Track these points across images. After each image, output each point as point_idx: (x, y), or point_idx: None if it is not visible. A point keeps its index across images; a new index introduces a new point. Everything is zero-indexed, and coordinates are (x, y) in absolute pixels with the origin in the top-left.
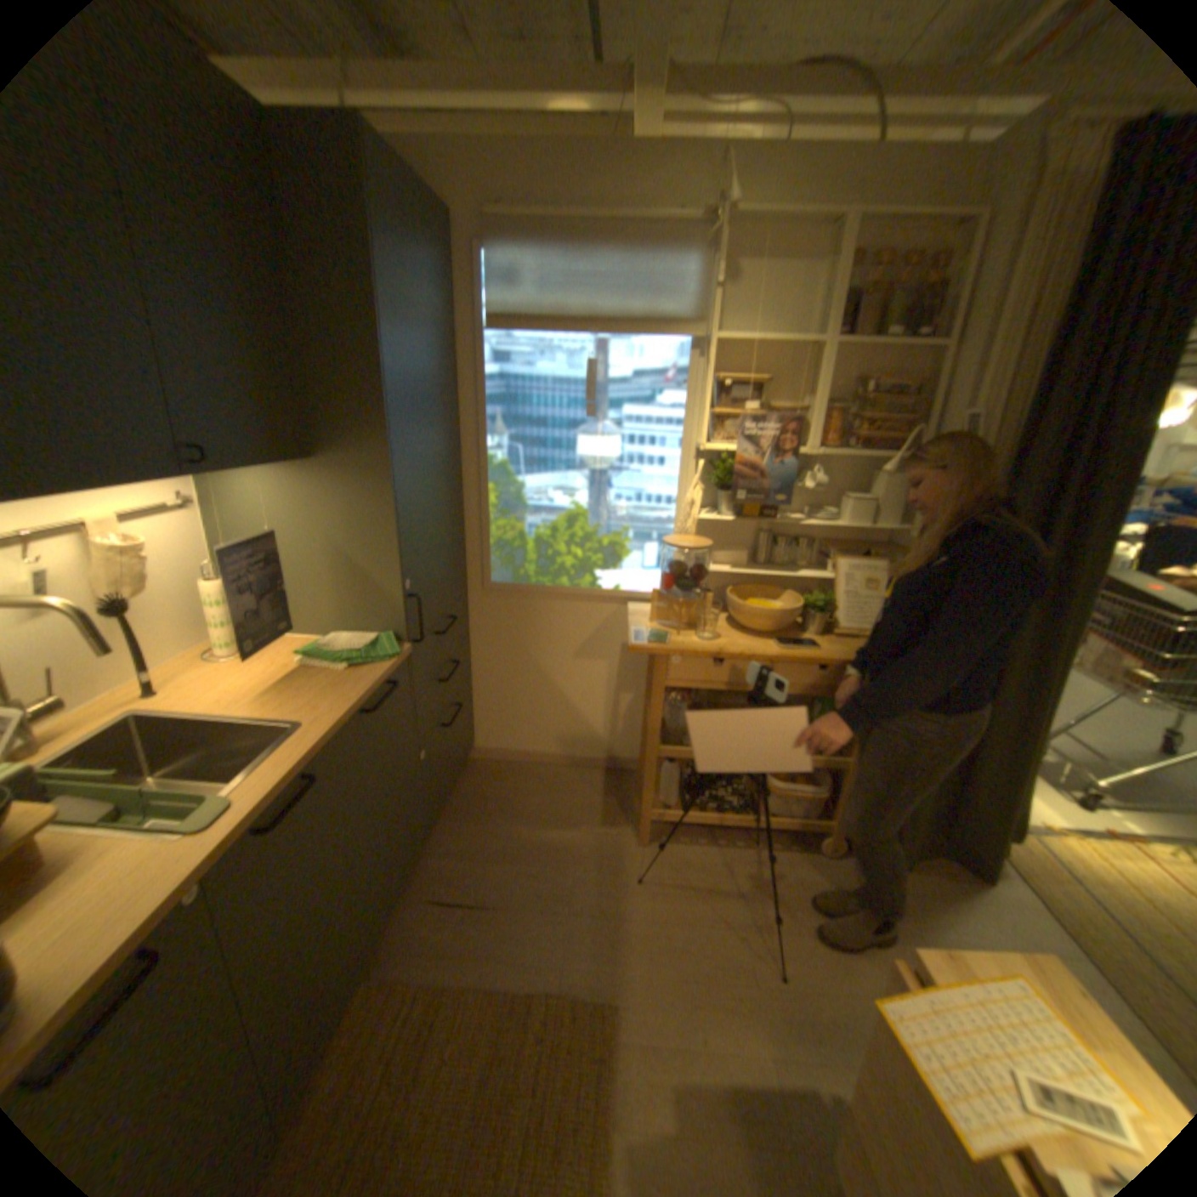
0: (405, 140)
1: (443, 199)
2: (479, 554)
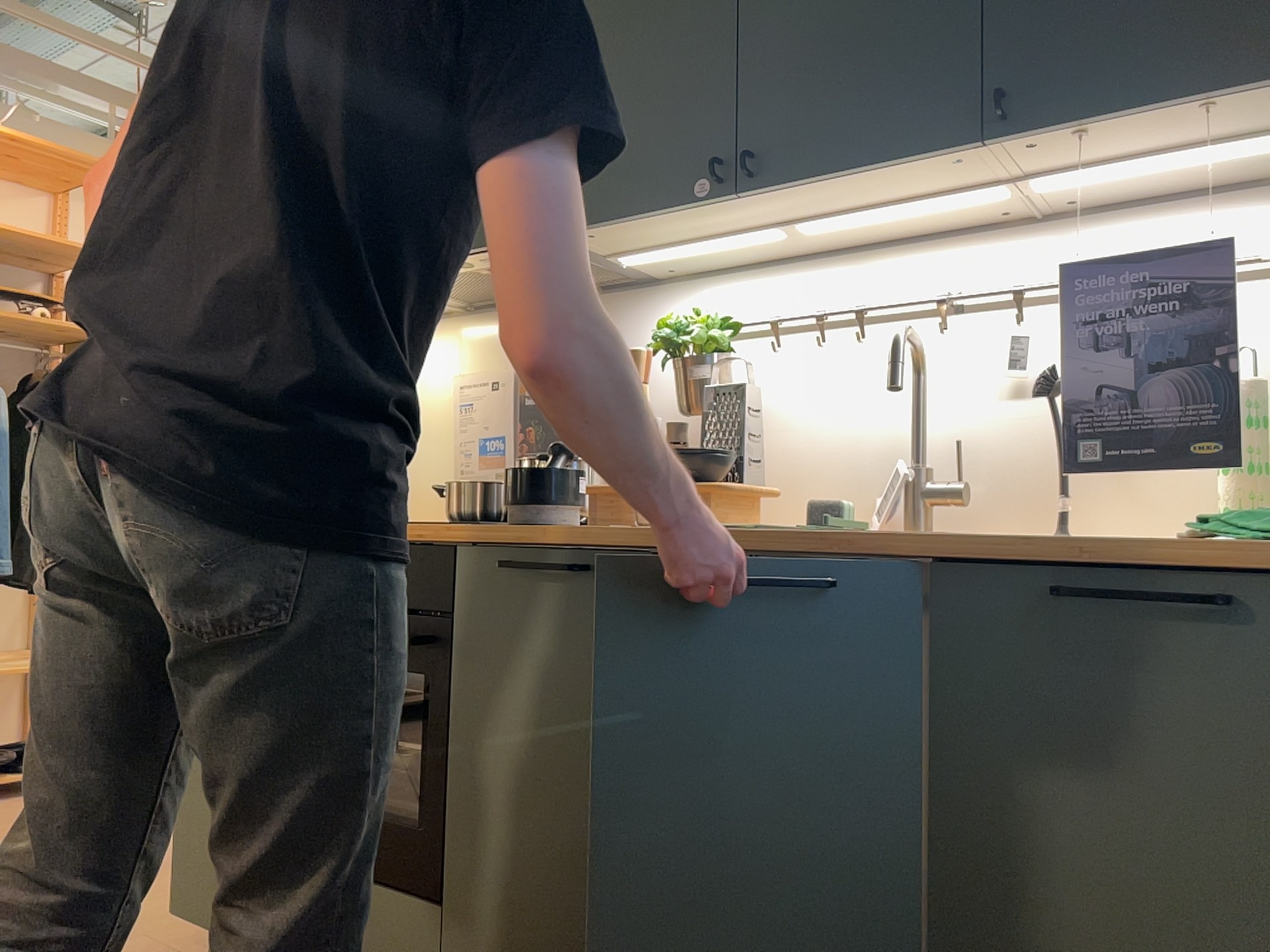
0: None
1: None
2: None
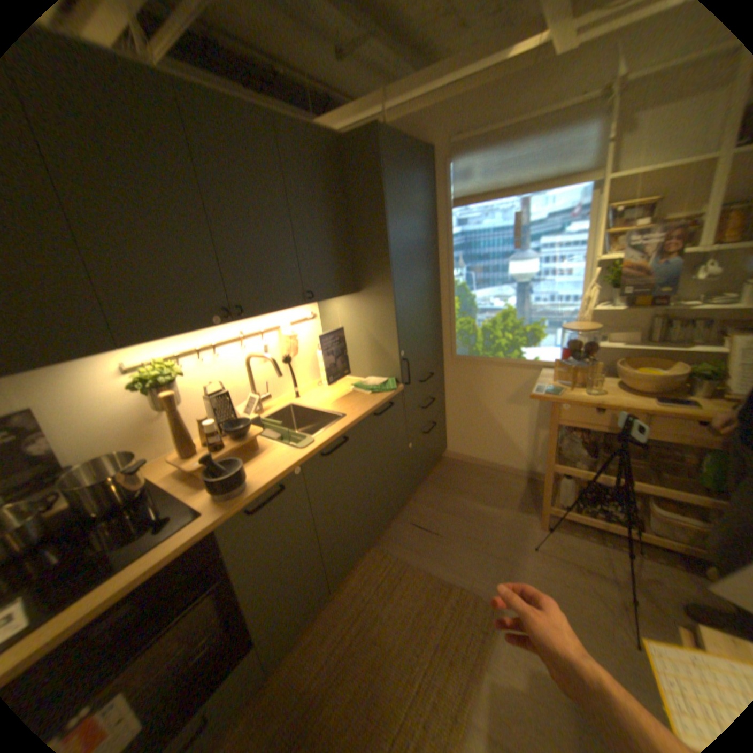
0: (411, 117)
1: (429, 142)
2: (449, 338)
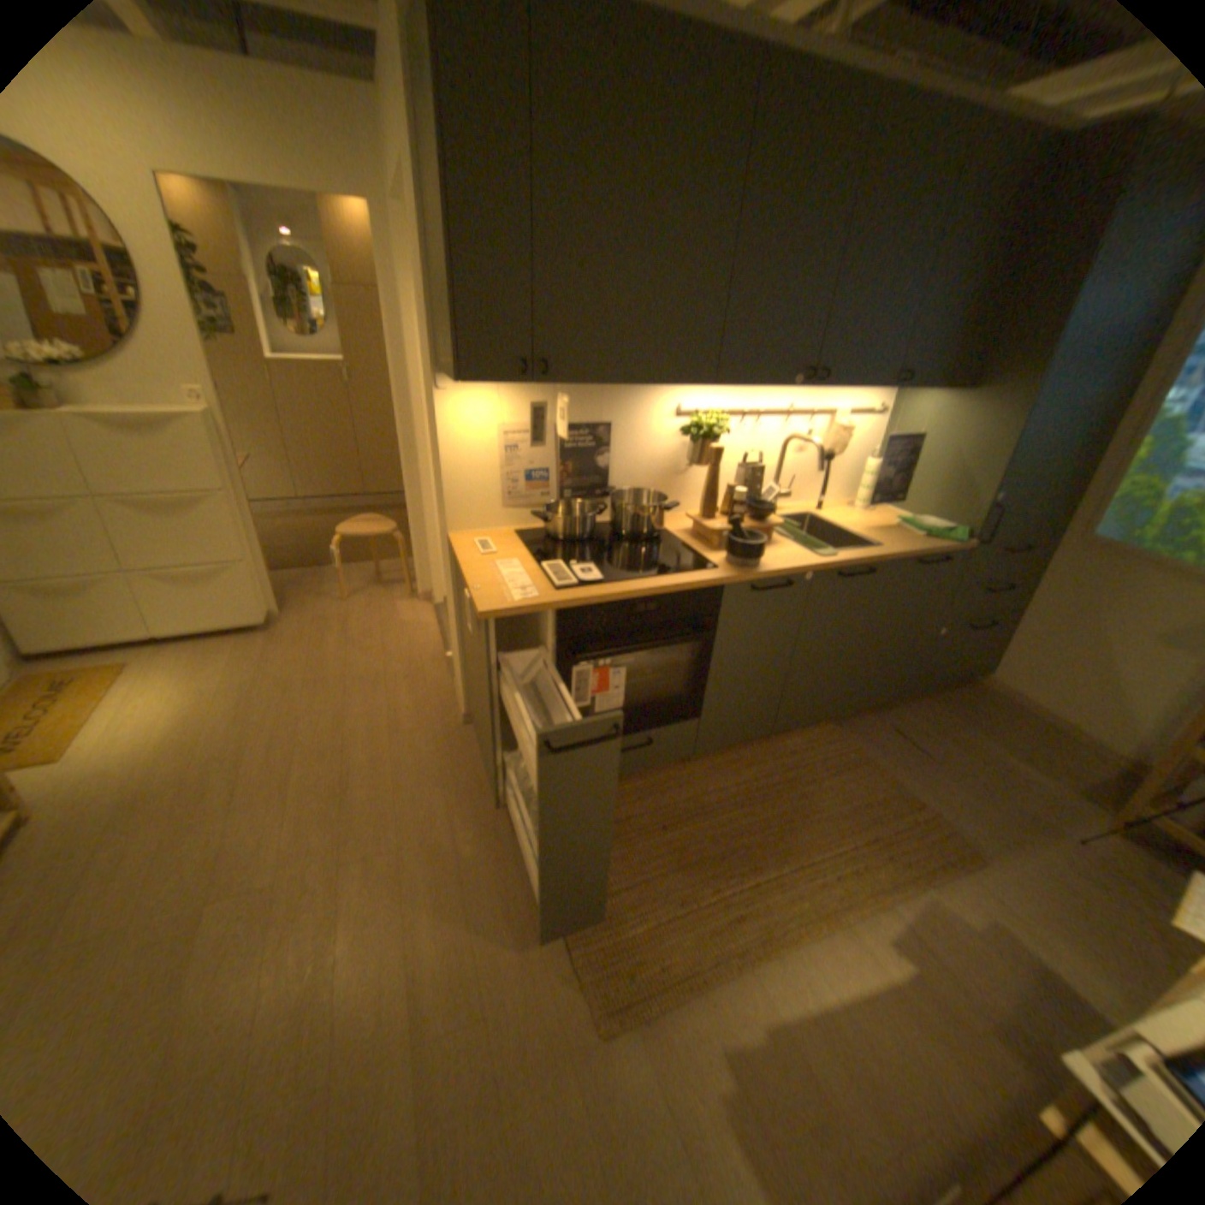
0: None
1: None
2: (1094, 504)
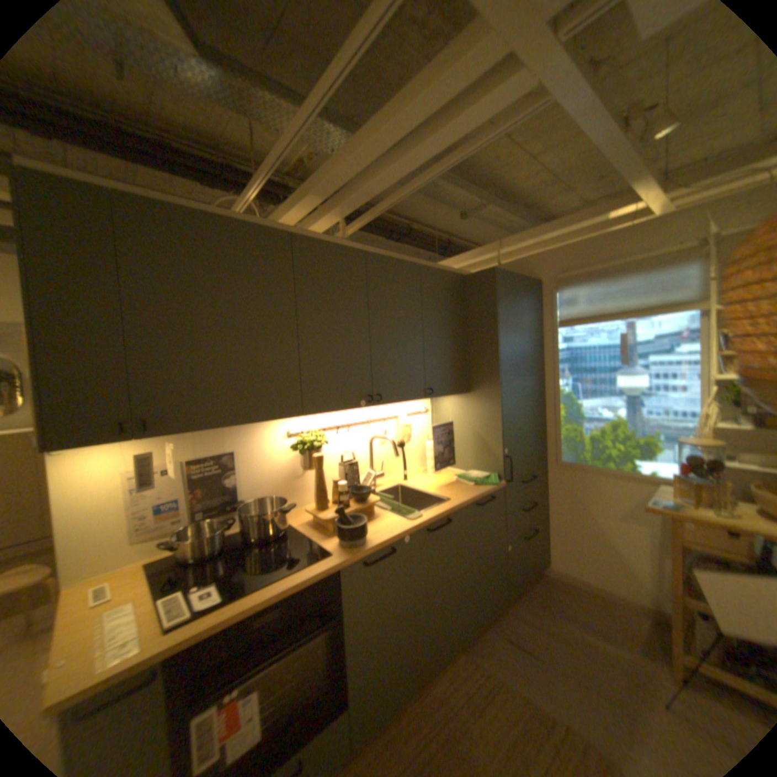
0: (522, 259)
1: (538, 277)
2: (554, 444)
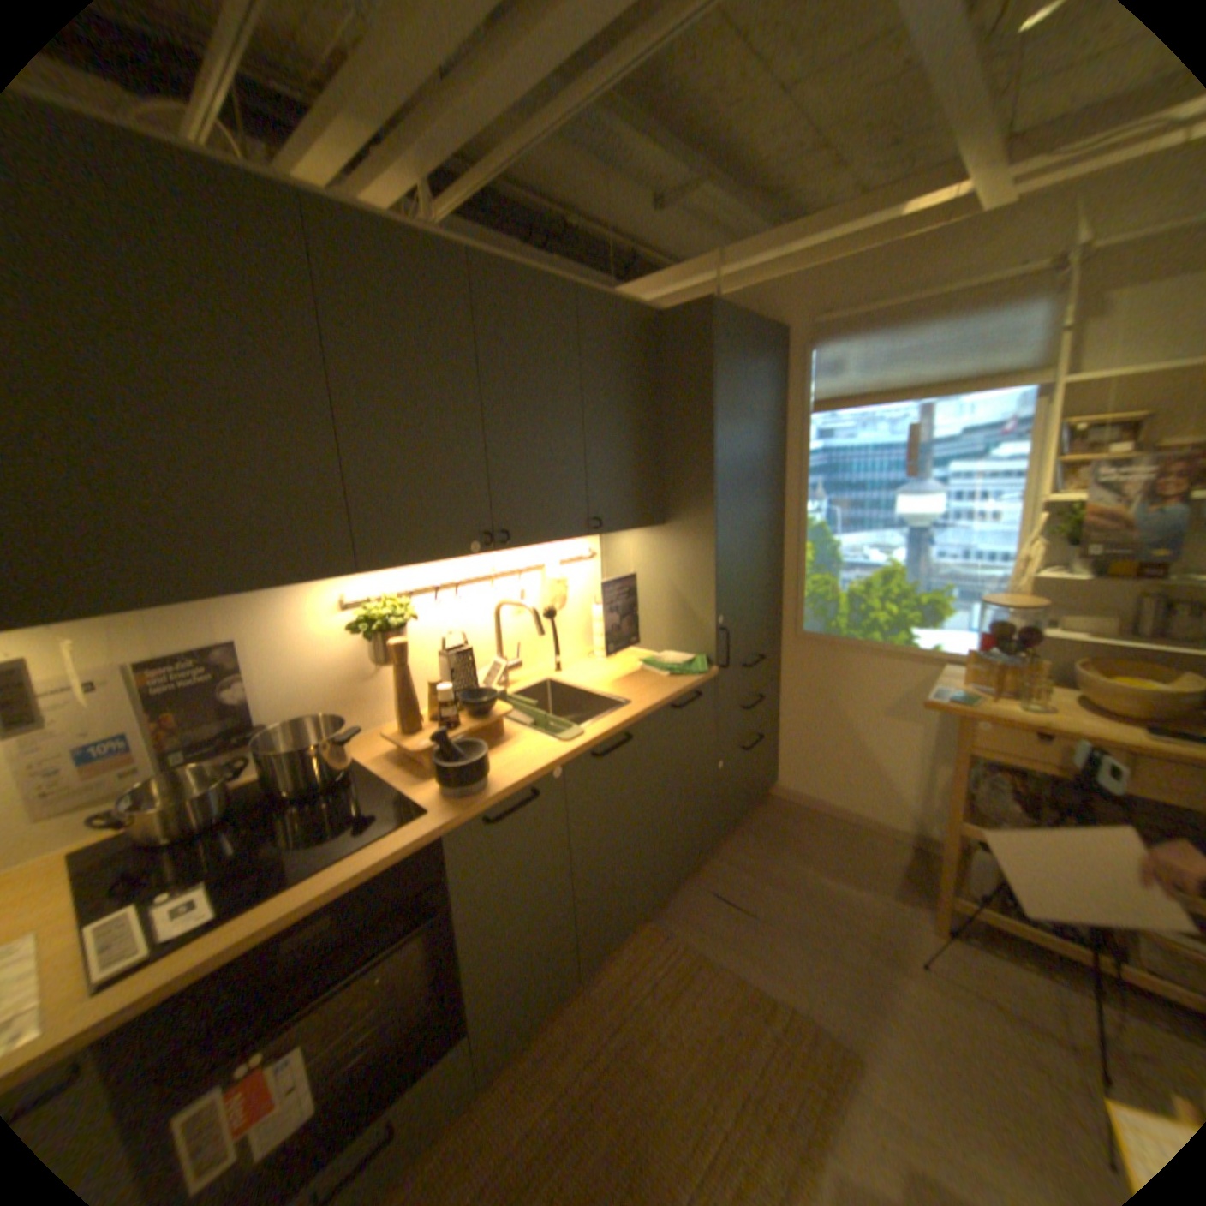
0: (759, 287)
1: (784, 320)
2: (794, 605)
